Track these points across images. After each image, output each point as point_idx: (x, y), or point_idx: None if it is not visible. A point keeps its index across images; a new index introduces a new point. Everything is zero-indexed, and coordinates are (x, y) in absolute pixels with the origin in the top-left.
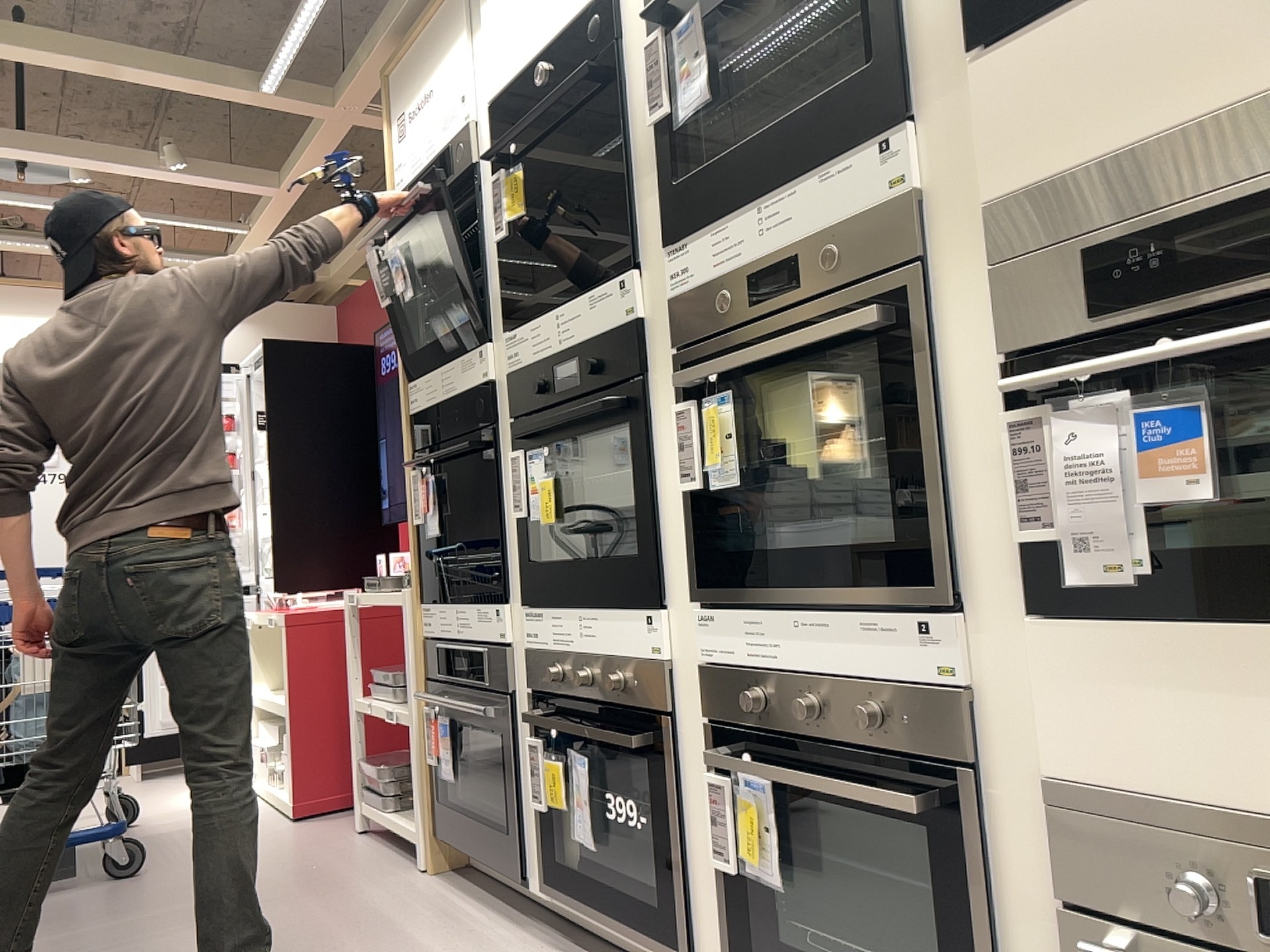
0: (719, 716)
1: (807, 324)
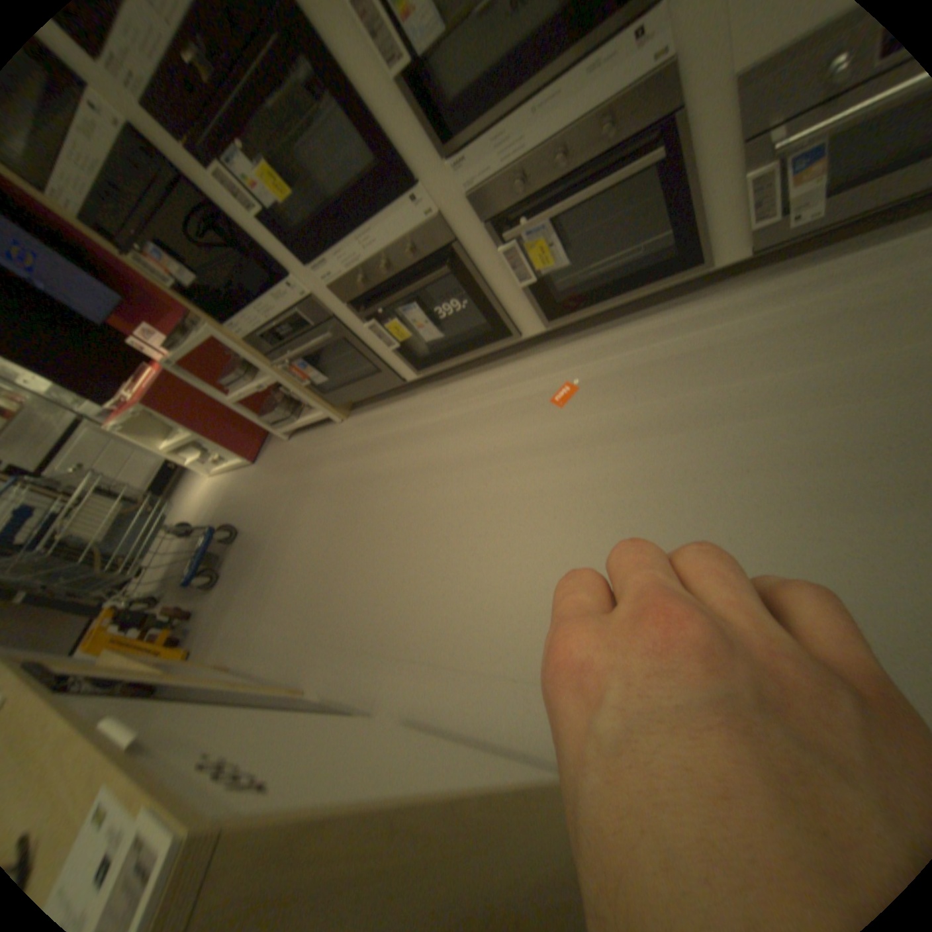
0: (493, 211)
1: None
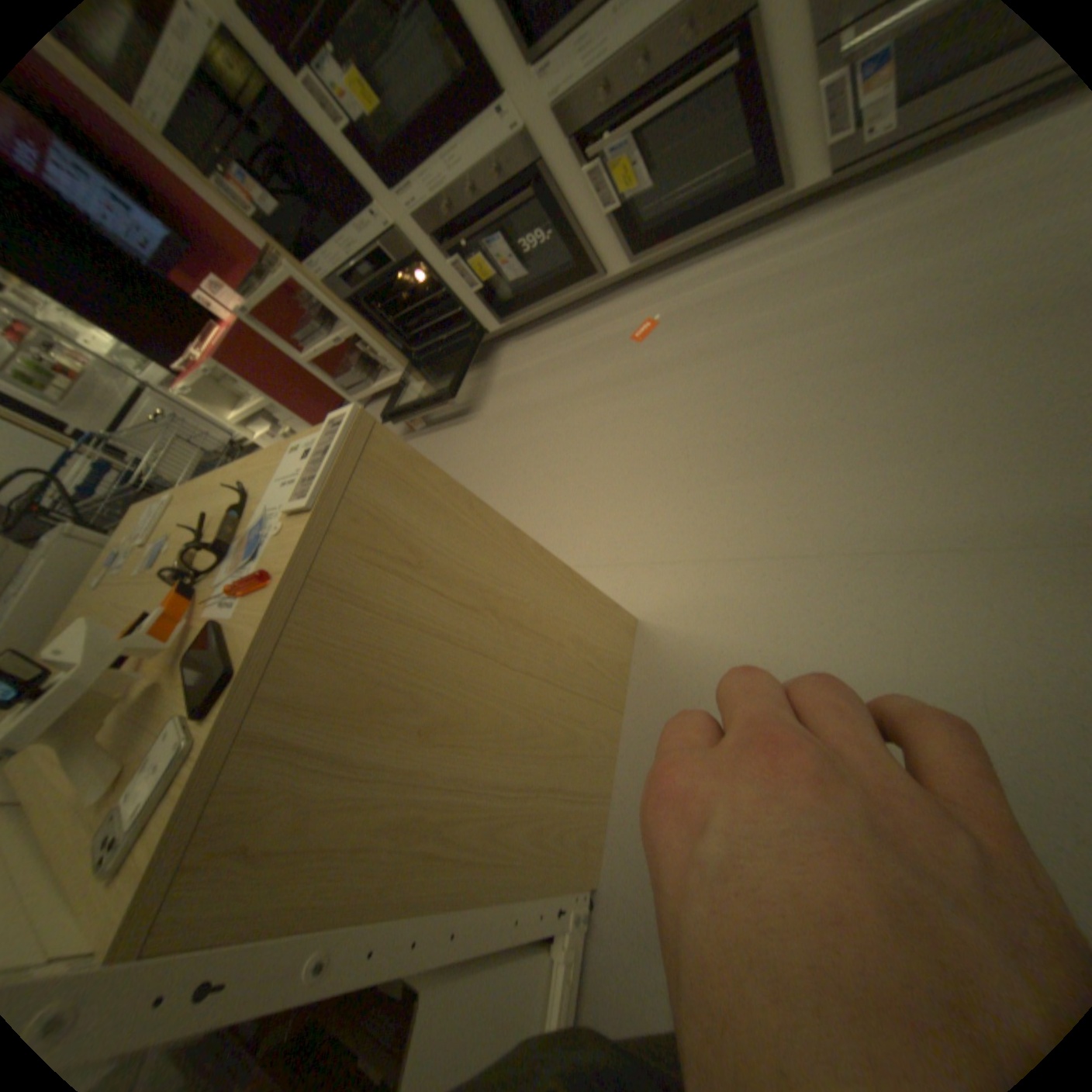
0: (577, 124)
1: None
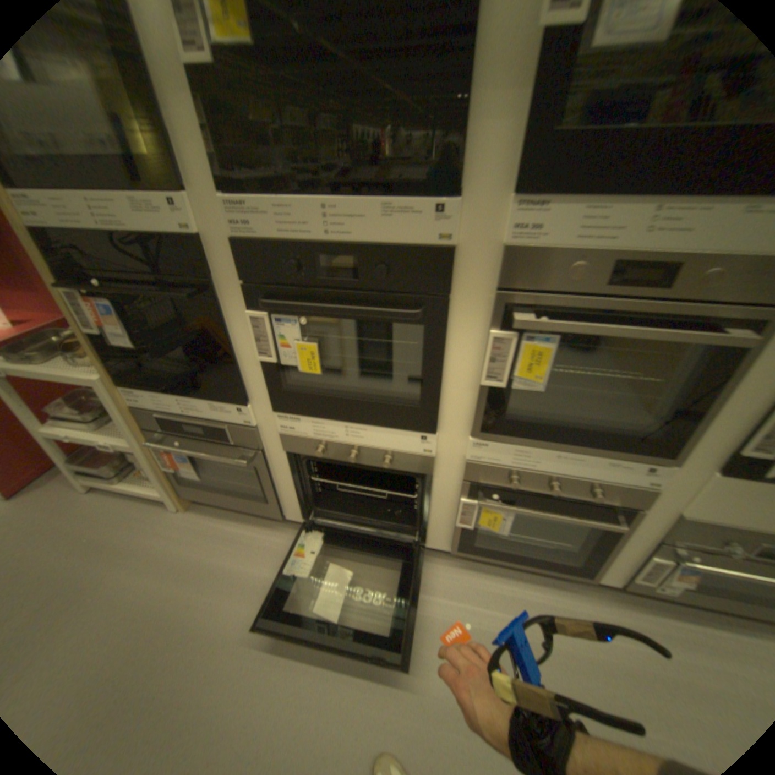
0: (477, 481)
1: (662, 316)
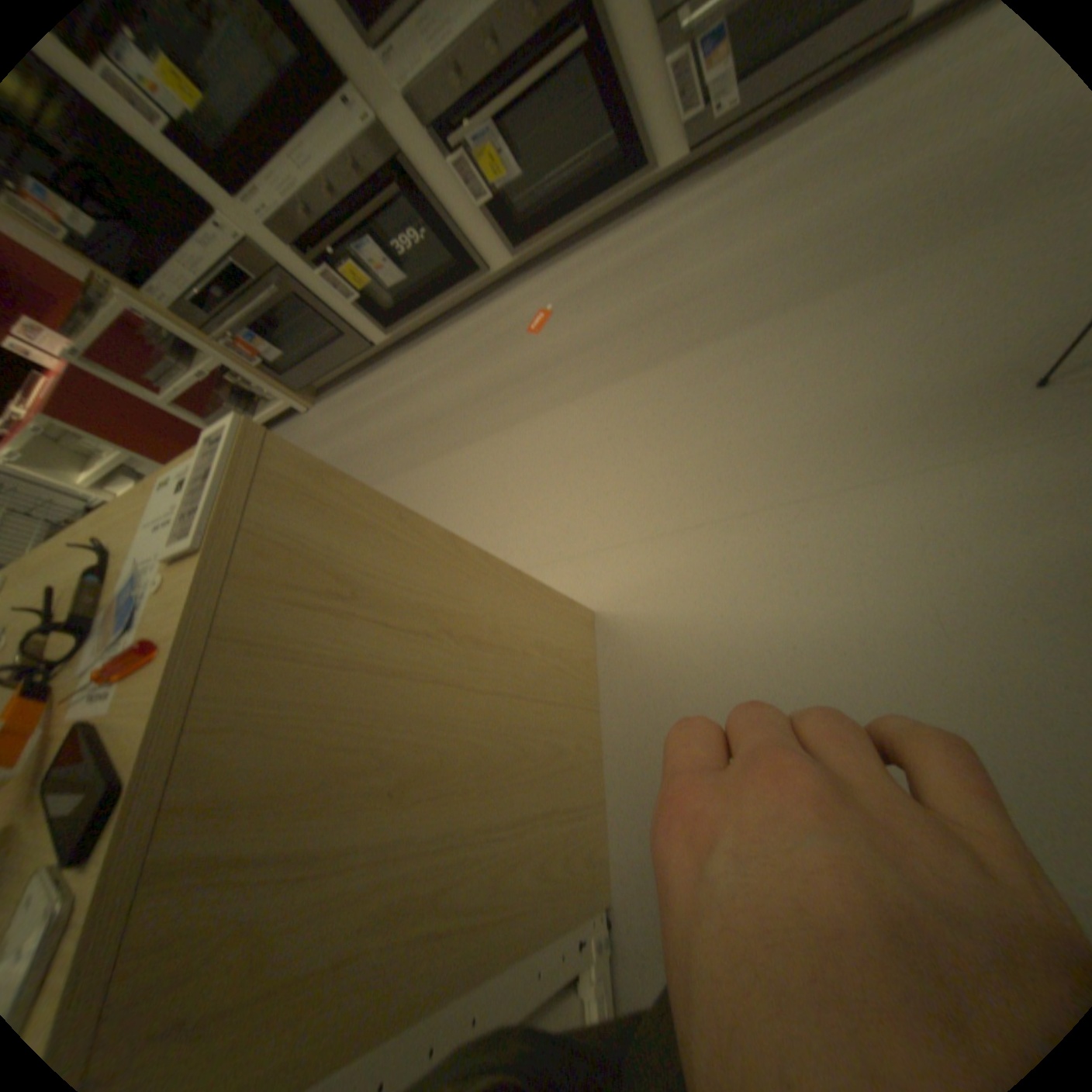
0: (433, 112)
1: None
